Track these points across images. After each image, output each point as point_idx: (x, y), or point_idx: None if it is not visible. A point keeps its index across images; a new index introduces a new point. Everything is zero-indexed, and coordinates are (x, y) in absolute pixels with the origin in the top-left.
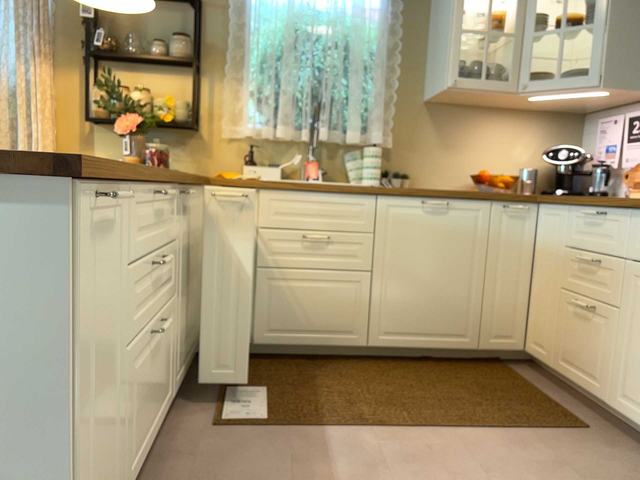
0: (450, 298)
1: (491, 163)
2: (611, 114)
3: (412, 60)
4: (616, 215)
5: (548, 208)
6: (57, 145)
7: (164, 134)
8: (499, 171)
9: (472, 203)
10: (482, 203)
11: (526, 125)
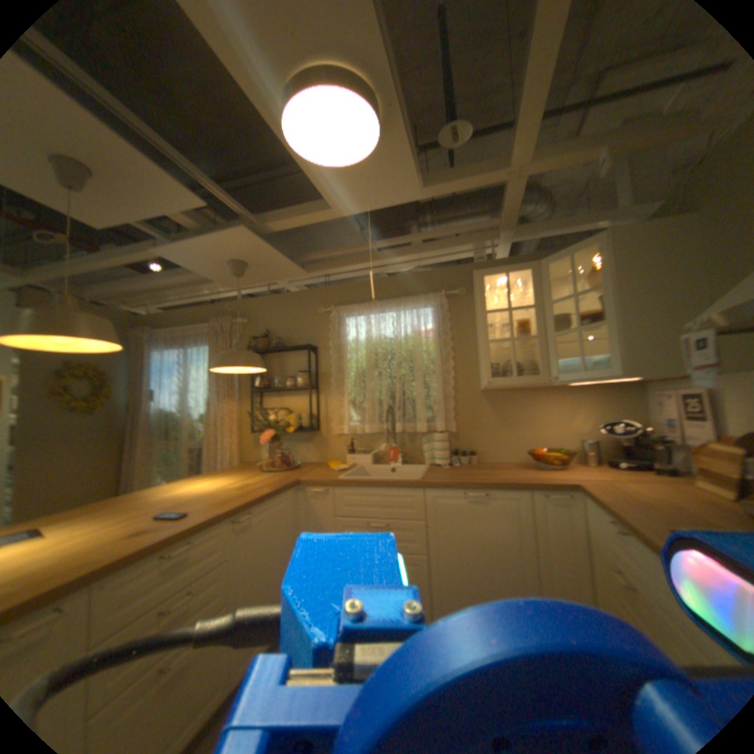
0: (505, 585)
1: (552, 436)
2: (667, 386)
3: (466, 360)
4: (636, 540)
5: (590, 500)
6: (242, 447)
7: (299, 435)
8: (562, 443)
9: (512, 494)
10: (522, 494)
11: (582, 400)
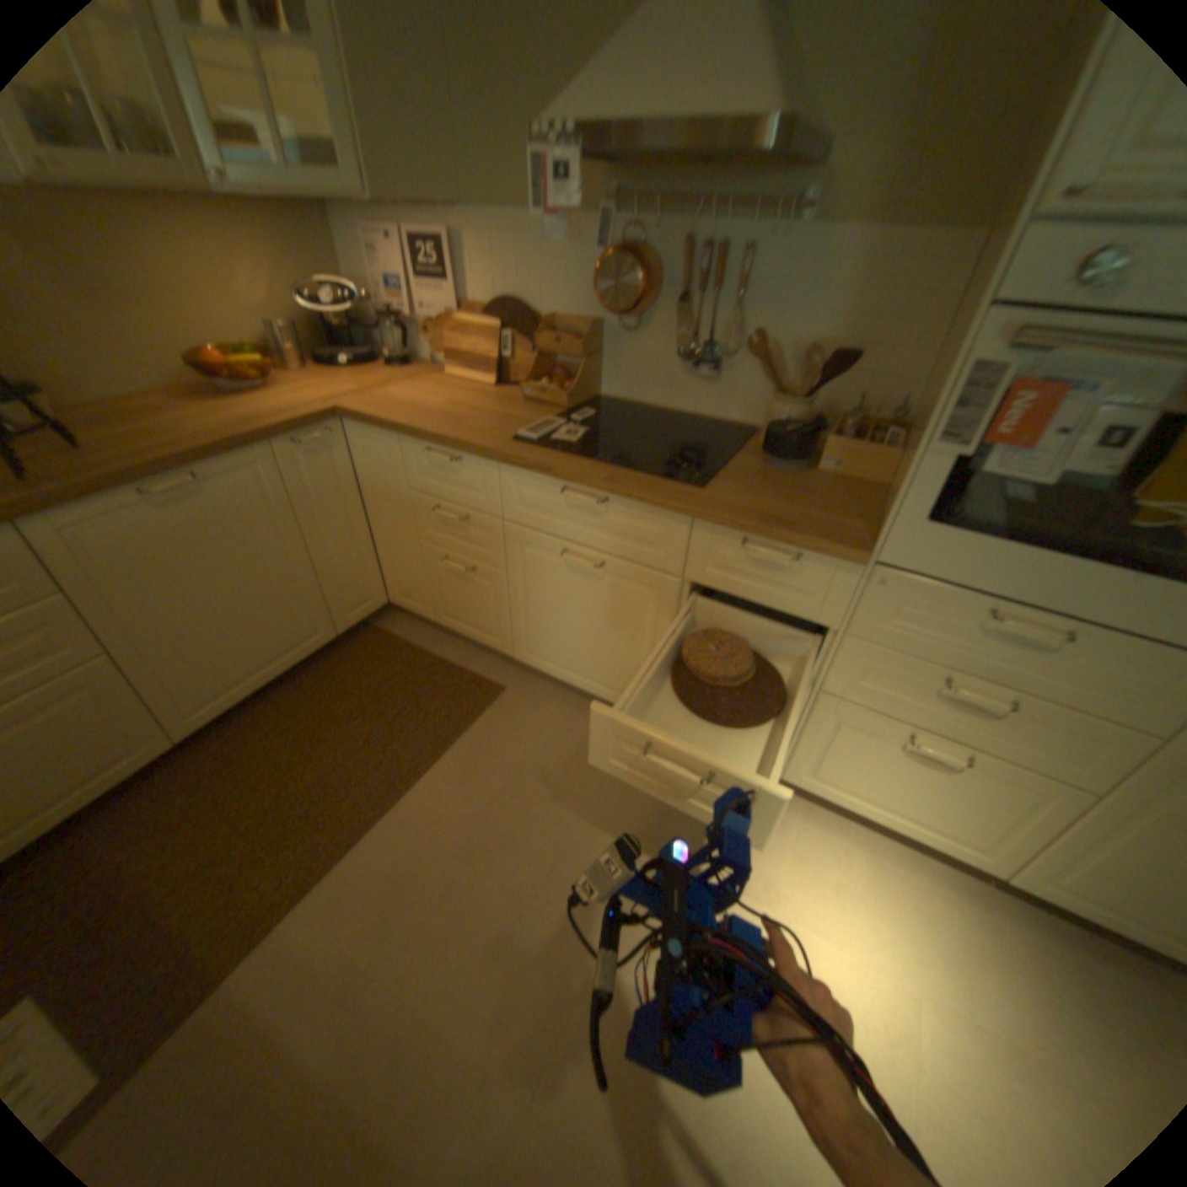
0: (271, 604)
1: (201, 316)
2: (367, 211)
3: None
4: (472, 461)
5: (357, 427)
6: None
7: None
8: (223, 329)
9: (236, 456)
10: (253, 450)
11: (233, 229)
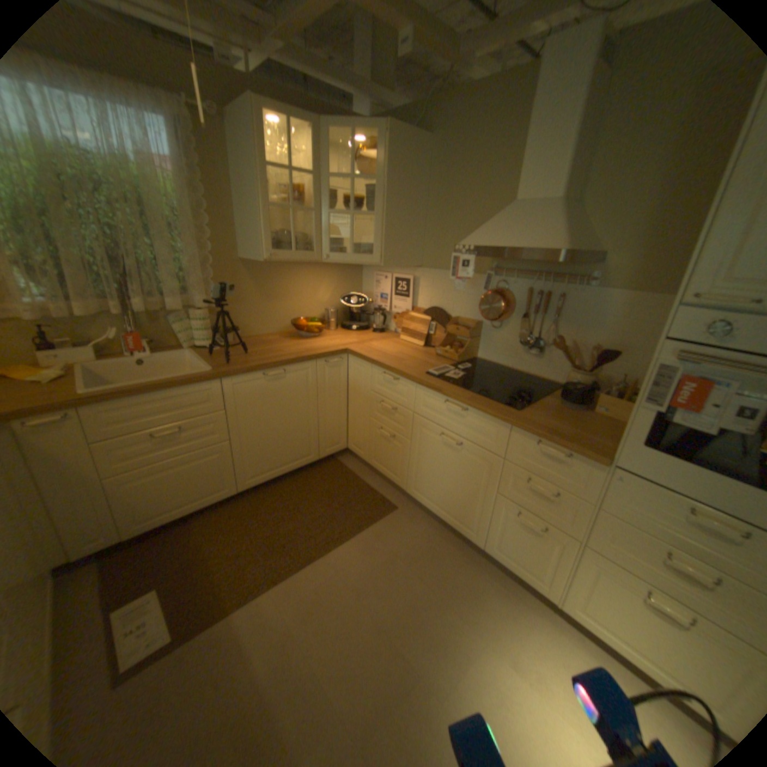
0: (295, 436)
1: (302, 306)
2: (379, 268)
3: (218, 218)
4: (403, 381)
5: (354, 359)
6: None
7: None
8: (308, 312)
9: (301, 365)
10: (308, 364)
11: (323, 273)
